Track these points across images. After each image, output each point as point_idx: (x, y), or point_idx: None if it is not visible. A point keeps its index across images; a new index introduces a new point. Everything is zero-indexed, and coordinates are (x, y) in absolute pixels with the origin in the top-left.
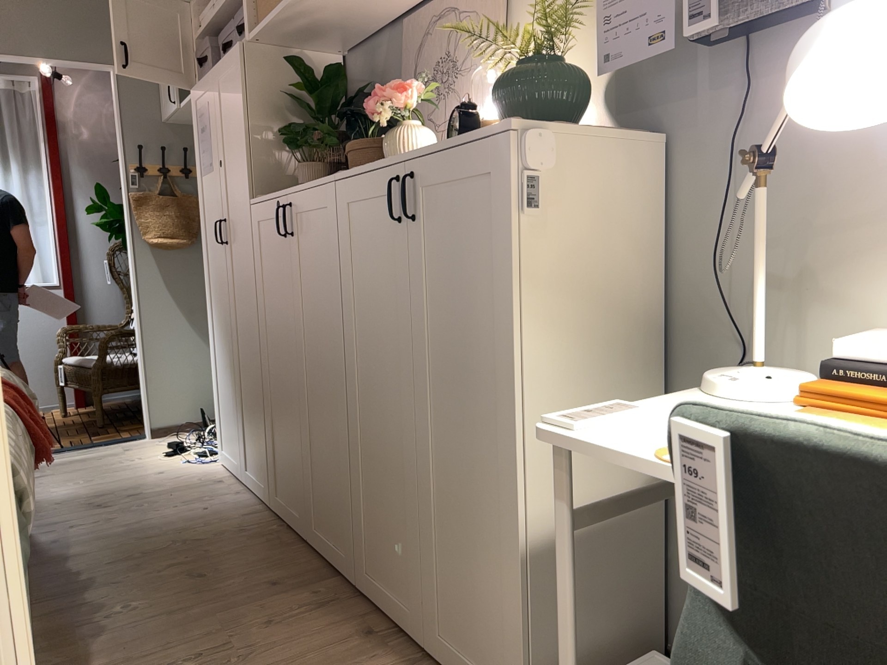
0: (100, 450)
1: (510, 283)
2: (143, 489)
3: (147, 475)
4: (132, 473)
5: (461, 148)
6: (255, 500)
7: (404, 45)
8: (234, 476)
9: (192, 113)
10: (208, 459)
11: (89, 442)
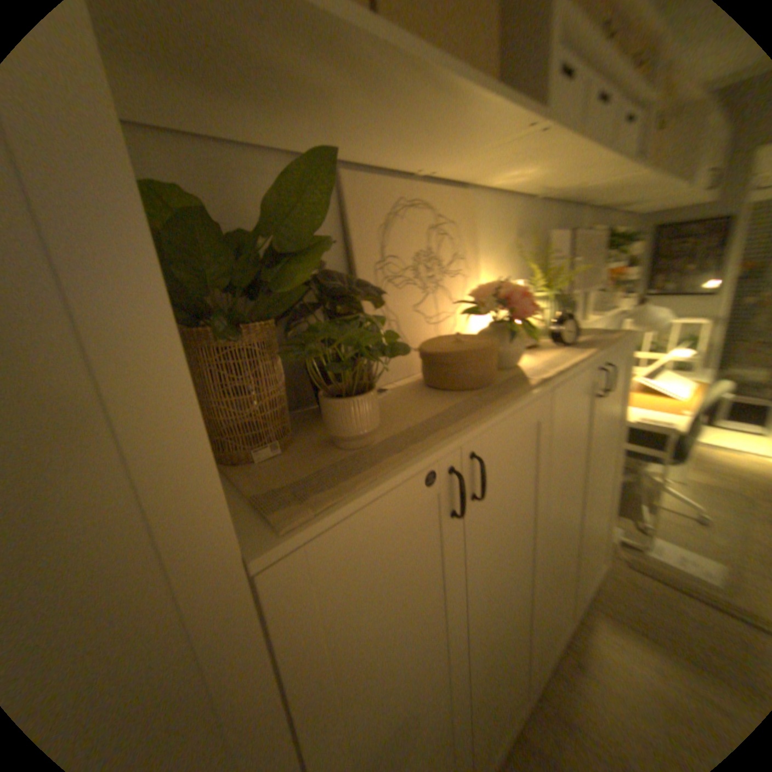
0: None
1: (630, 399)
2: None
3: None
4: None
5: (626, 344)
6: None
7: (353, 206)
8: None
9: None
10: None
11: None
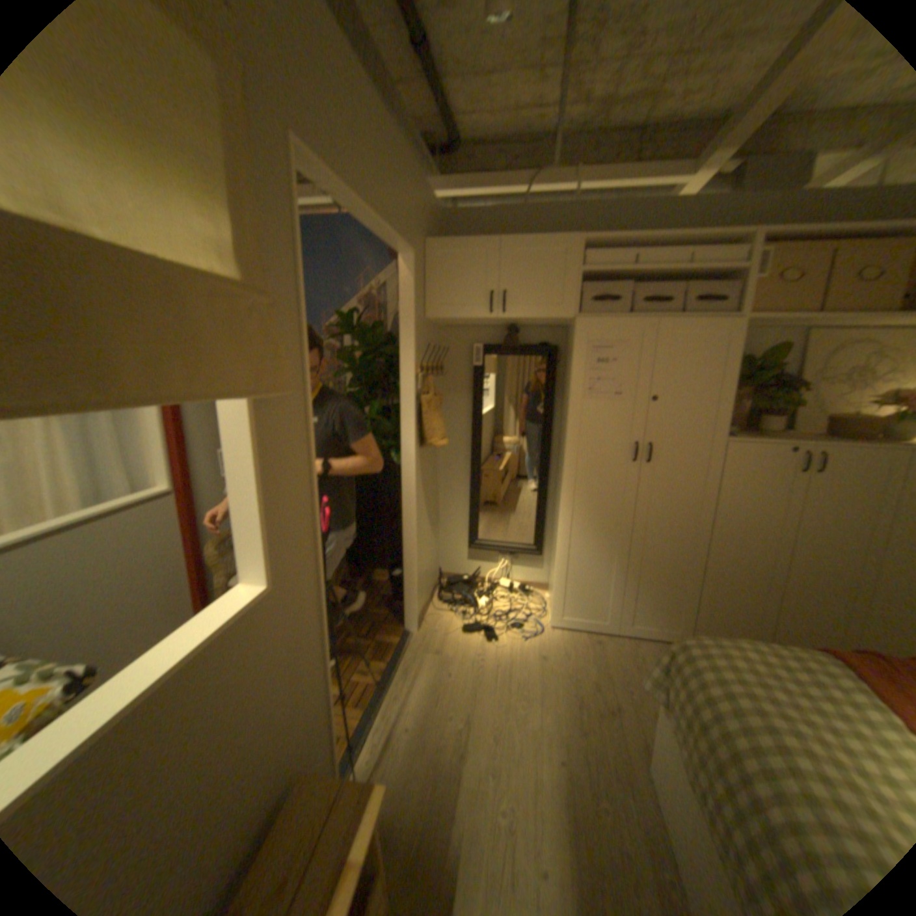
0: (414, 668)
1: None
2: (585, 680)
3: (544, 668)
4: (528, 673)
5: None
6: (662, 645)
7: (811, 347)
8: (591, 635)
9: (579, 342)
10: (530, 630)
11: (384, 667)
